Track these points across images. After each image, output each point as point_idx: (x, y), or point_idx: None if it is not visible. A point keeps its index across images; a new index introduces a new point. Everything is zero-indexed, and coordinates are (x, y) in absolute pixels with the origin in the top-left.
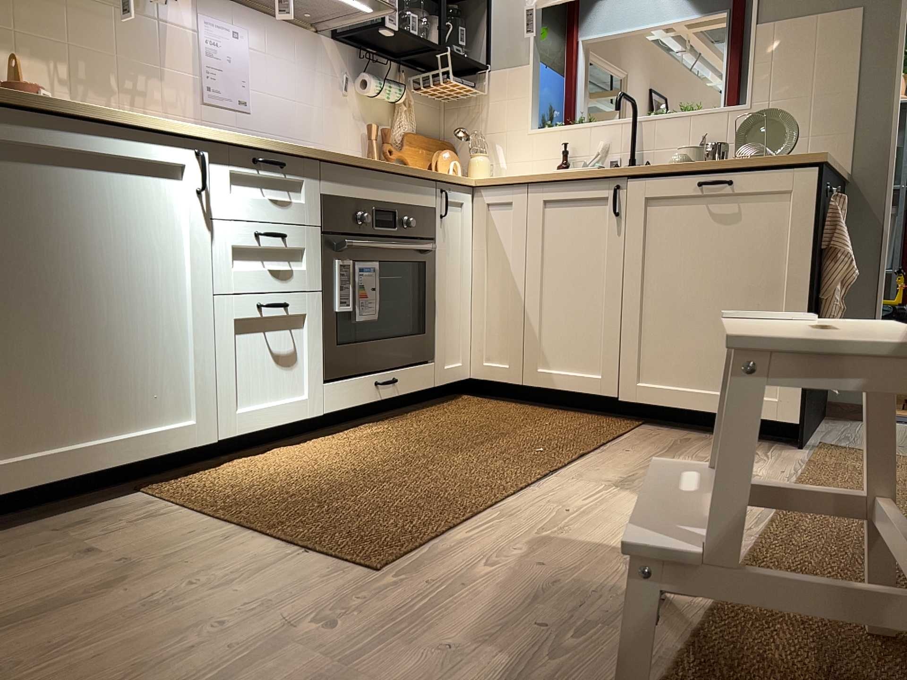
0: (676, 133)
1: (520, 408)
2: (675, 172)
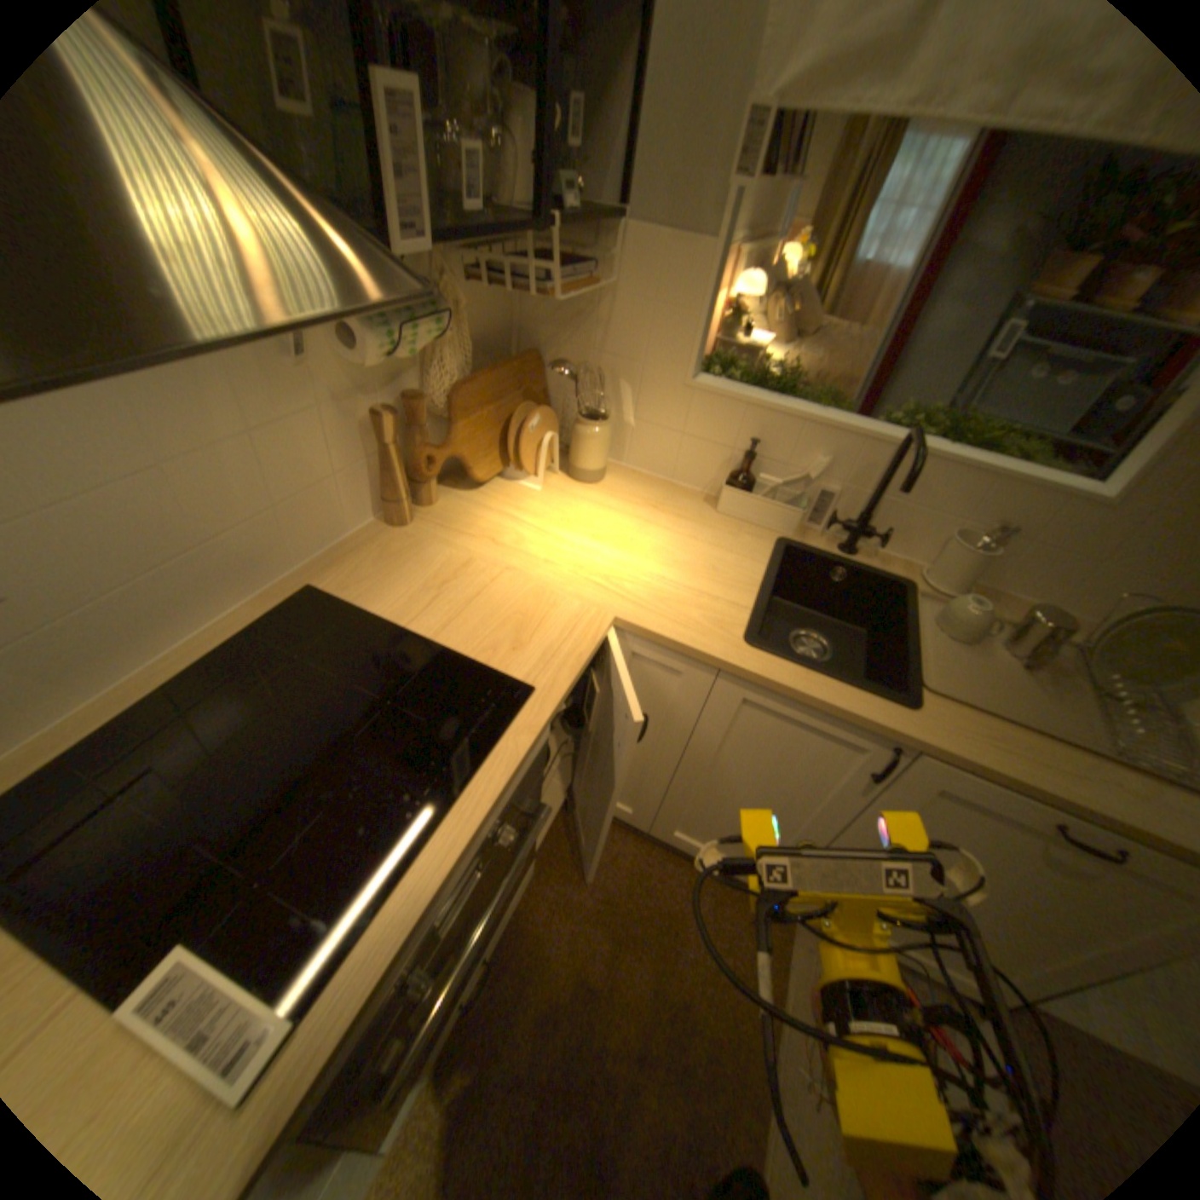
0: (958, 488)
1: (638, 850)
2: (1028, 792)
